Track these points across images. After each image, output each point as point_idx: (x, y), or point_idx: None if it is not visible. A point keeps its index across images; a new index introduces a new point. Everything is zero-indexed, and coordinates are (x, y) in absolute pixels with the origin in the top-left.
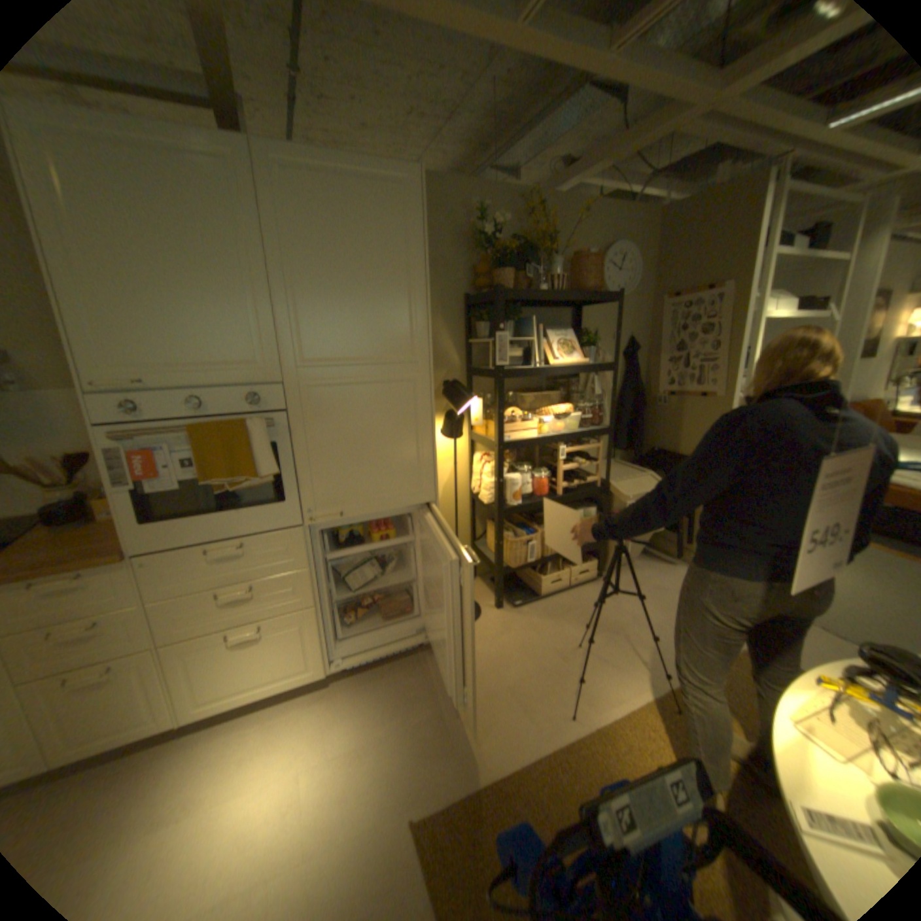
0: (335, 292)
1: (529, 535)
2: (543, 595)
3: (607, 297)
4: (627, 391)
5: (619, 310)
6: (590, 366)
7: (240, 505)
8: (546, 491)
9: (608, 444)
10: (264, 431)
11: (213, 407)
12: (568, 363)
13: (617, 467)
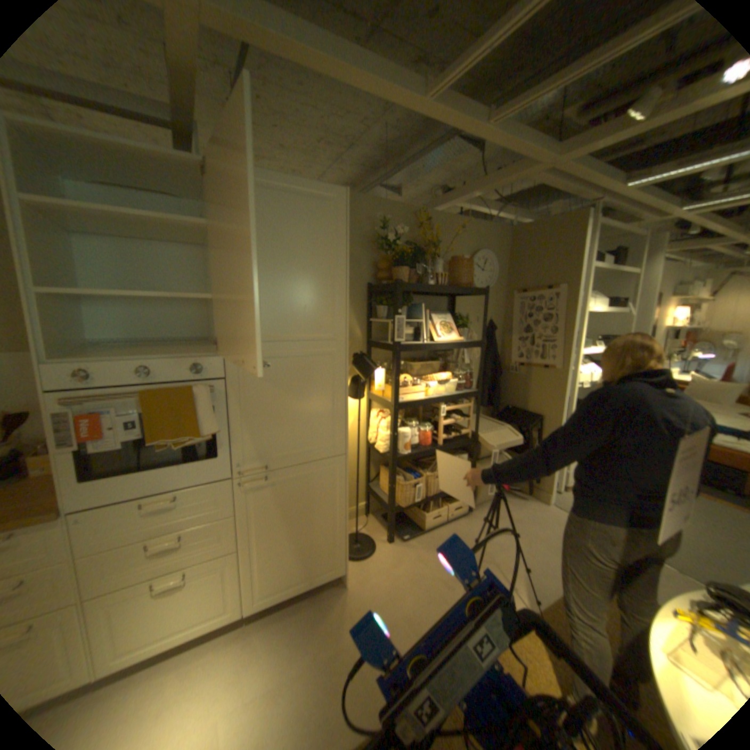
0: (273, 281)
1: (416, 479)
2: (427, 530)
3: (476, 291)
4: (488, 361)
5: (482, 300)
6: (465, 343)
7: (173, 460)
8: (430, 442)
9: (478, 404)
10: (205, 397)
11: (160, 375)
12: (448, 341)
13: (481, 421)
